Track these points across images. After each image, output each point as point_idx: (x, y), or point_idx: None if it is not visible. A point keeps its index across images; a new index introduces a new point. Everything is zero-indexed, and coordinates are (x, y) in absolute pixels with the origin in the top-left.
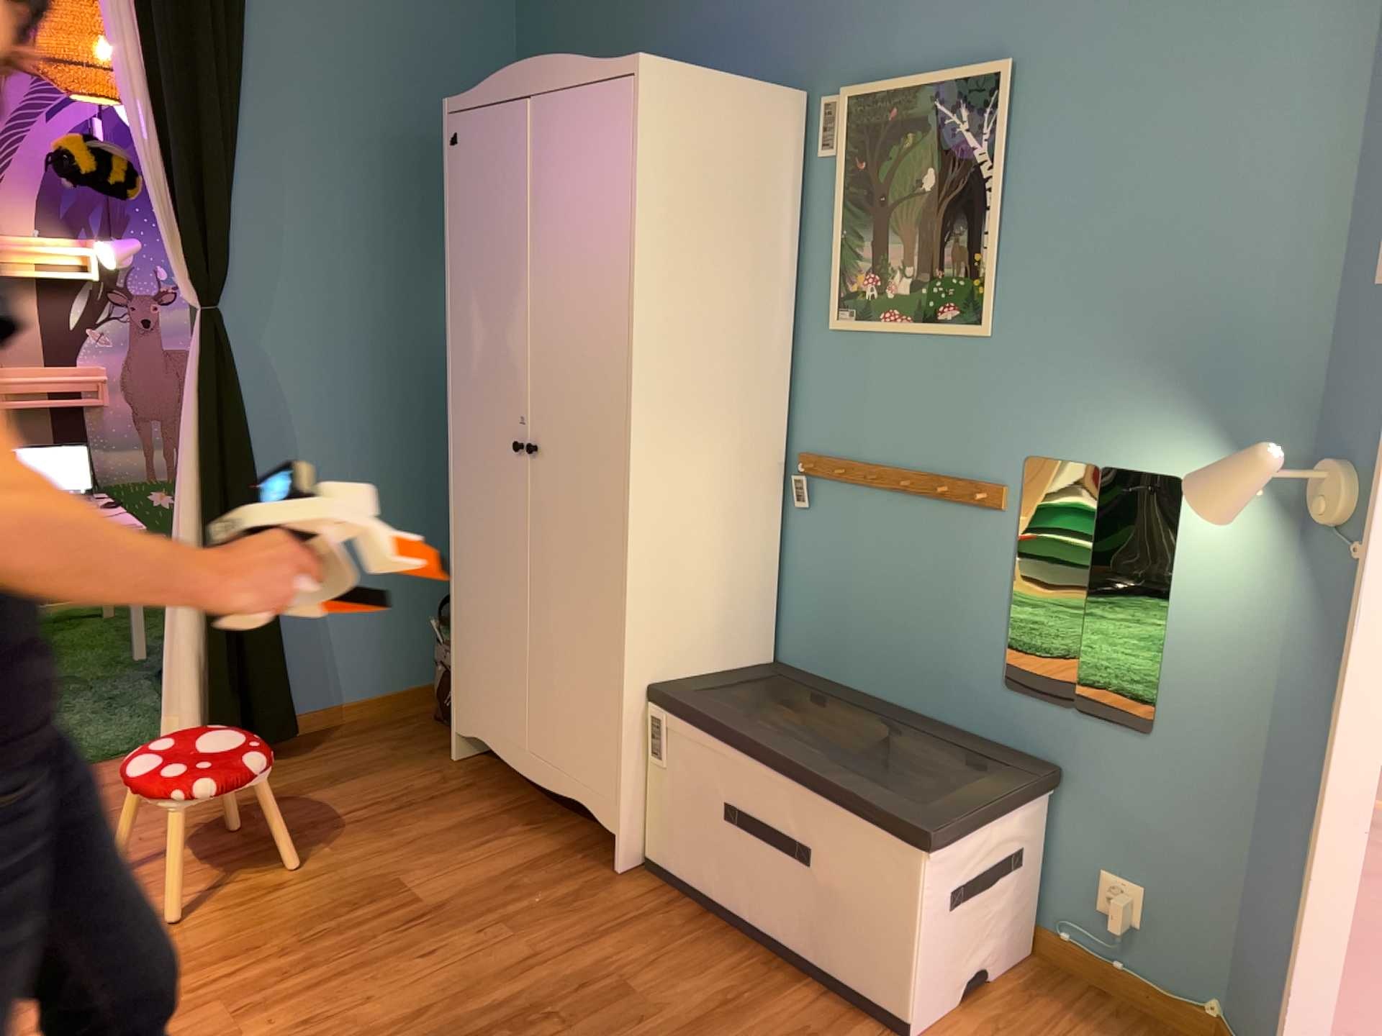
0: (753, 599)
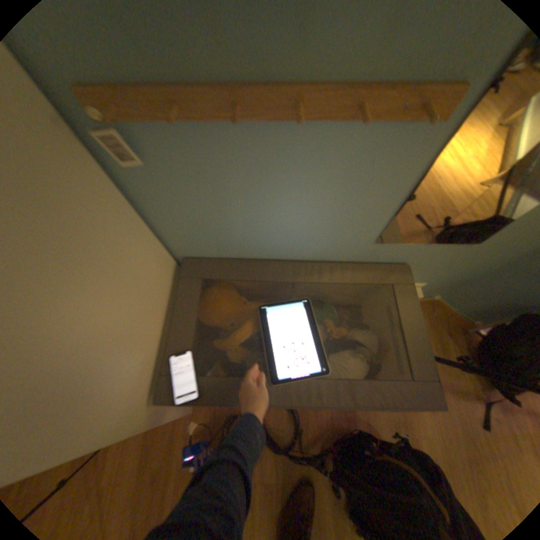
0: (149, 262)
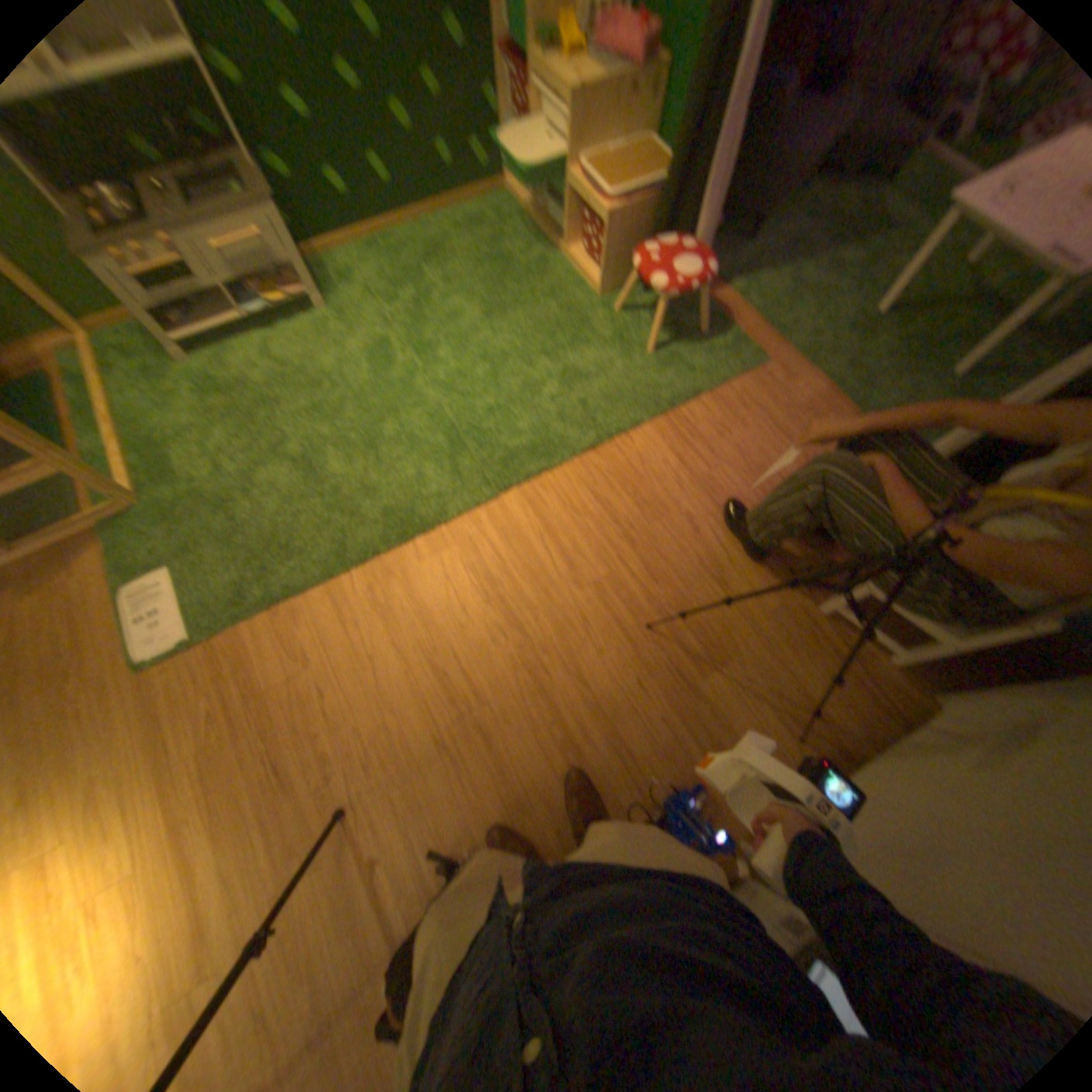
0: None
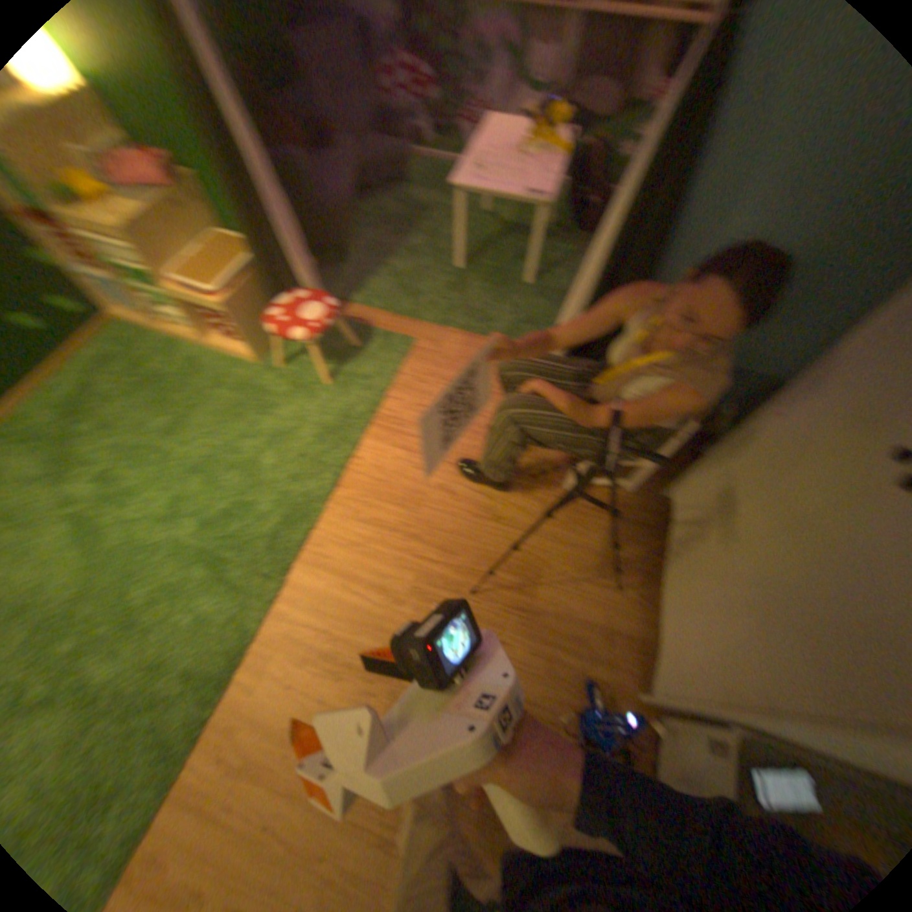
0: None
